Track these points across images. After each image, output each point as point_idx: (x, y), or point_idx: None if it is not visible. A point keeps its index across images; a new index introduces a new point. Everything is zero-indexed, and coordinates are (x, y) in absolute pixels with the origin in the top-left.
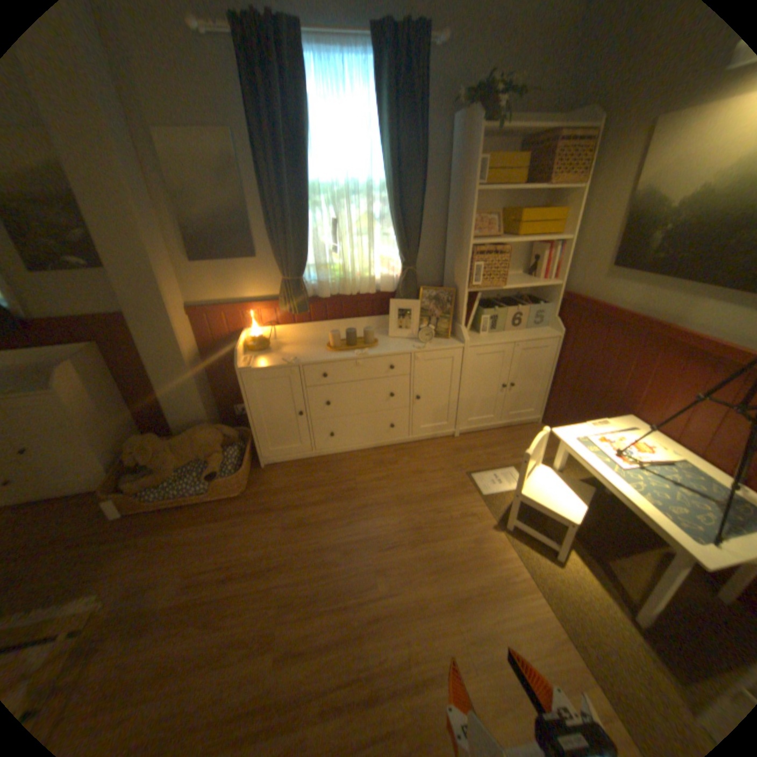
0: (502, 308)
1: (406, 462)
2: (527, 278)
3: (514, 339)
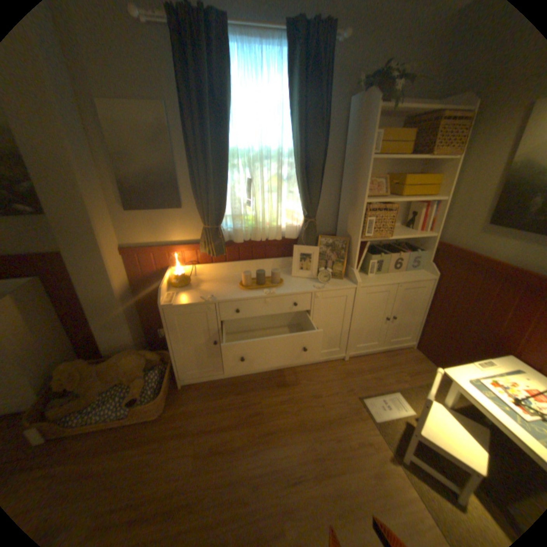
0: (387, 254)
1: (305, 385)
2: (406, 230)
3: (398, 280)
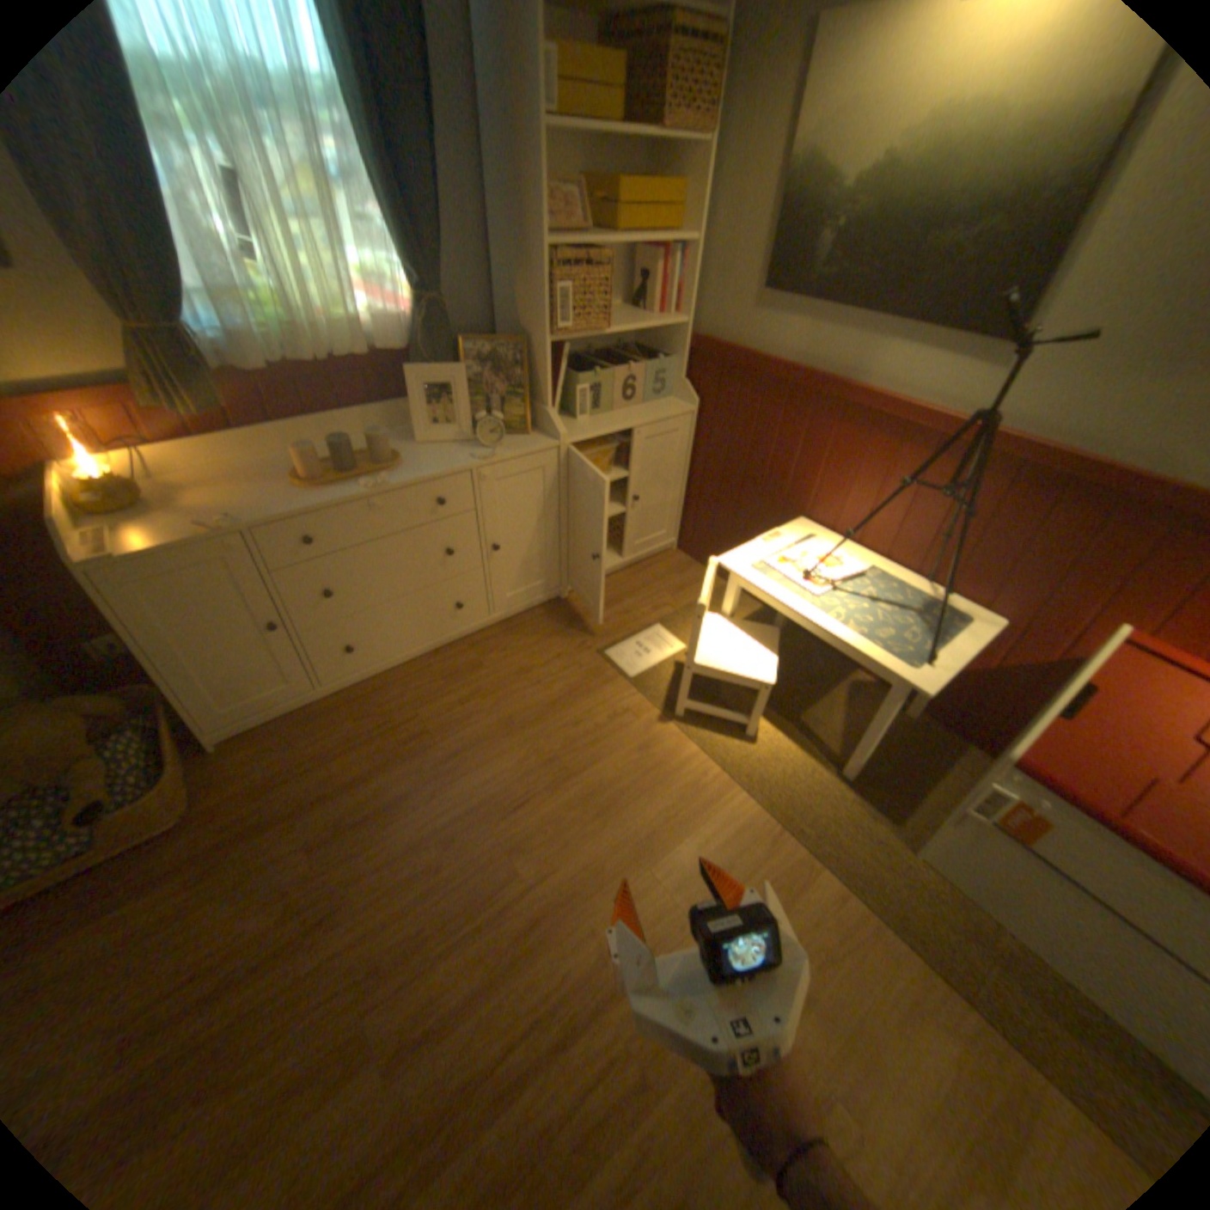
0: (606, 370)
1: (497, 660)
2: (633, 314)
3: (632, 423)
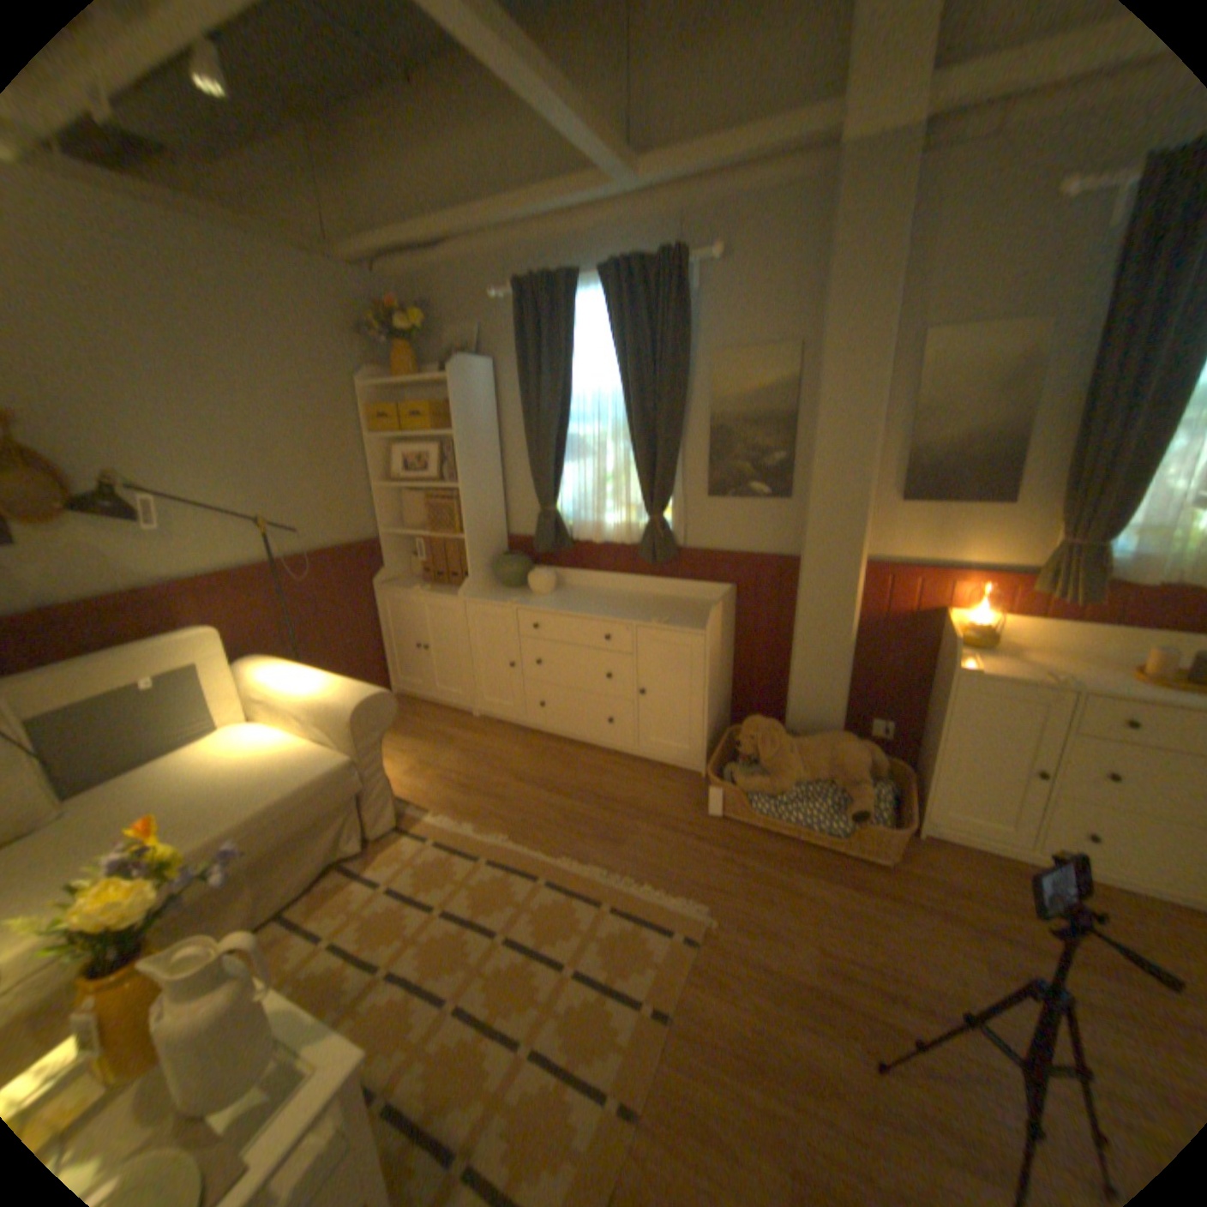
0: None
1: None
2: None
3: None
